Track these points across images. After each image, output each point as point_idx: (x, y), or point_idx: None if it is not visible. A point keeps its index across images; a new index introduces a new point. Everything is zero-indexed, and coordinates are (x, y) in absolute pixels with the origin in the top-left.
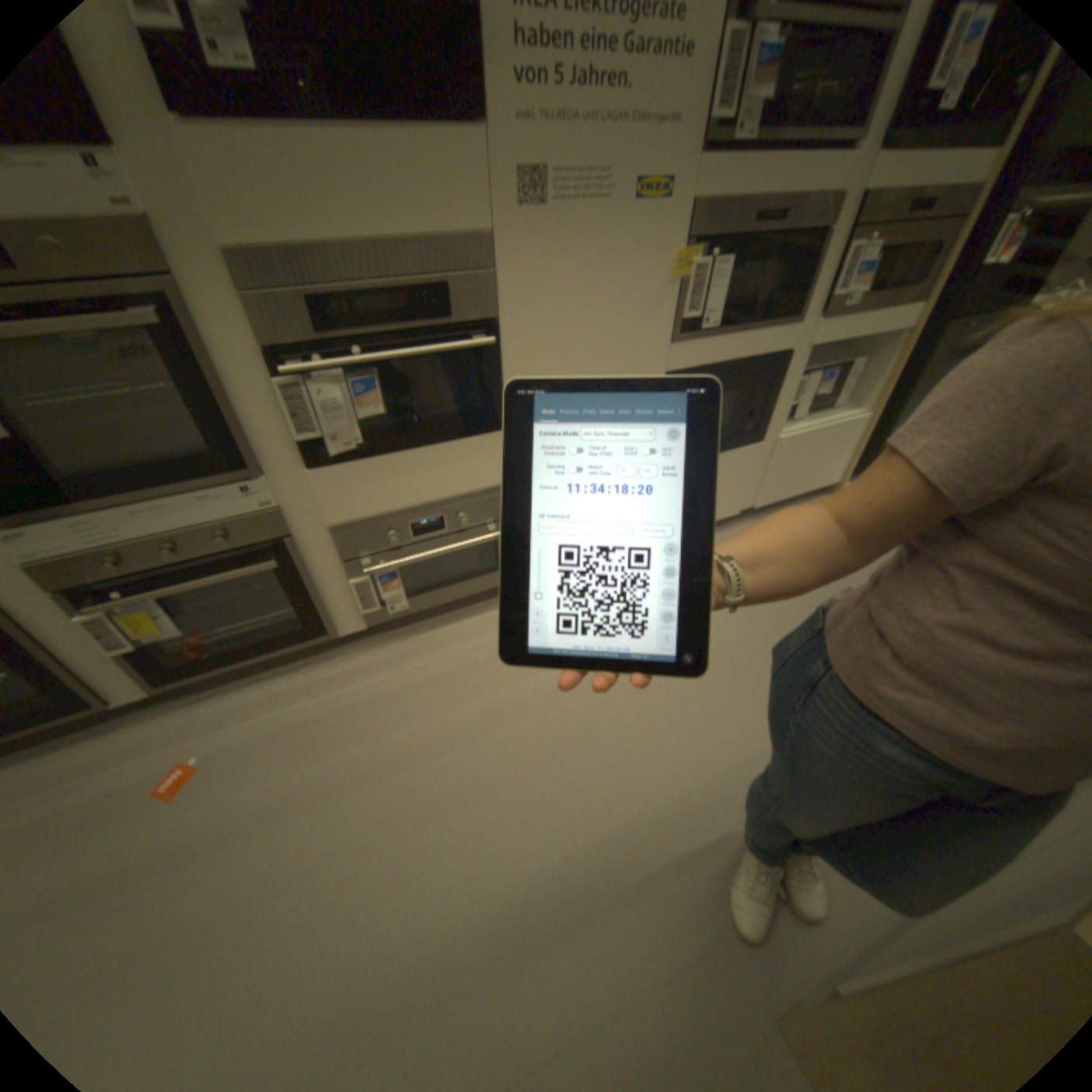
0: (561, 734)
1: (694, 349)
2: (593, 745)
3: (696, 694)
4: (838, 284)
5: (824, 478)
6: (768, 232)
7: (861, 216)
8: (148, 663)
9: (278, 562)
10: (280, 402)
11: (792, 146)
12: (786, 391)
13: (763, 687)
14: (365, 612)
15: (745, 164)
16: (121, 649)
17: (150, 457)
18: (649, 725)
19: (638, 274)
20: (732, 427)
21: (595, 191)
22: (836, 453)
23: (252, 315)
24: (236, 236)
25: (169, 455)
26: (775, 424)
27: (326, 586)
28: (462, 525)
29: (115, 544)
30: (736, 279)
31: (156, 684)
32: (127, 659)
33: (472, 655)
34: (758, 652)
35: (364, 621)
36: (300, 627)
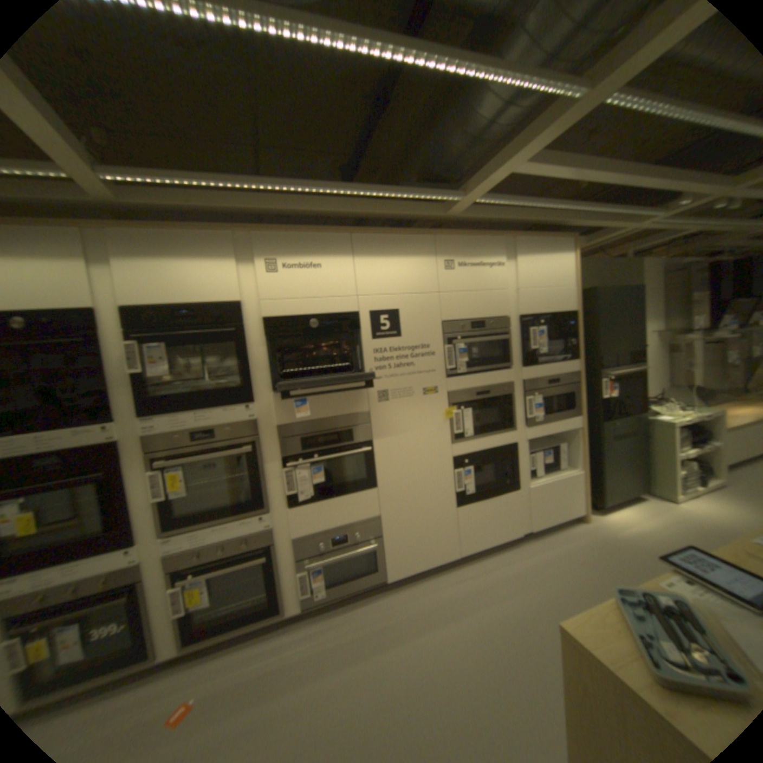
0: (417, 682)
1: (464, 446)
2: (438, 690)
3: (505, 654)
4: (528, 414)
5: (574, 513)
6: (485, 399)
7: (526, 389)
8: (187, 626)
9: (267, 559)
10: (284, 478)
11: (483, 371)
12: (523, 462)
13: (550, 649)
14: (302, 597)
15: (465, 379)
16: (180, 613)
17: (227, 505)
18: (474, 676)
19: (430, 419)
20: (498, 482)
21: (407, 394)
22: (573, 496)
23: (282, 446)
24: (283, 421)
25: (234, 504)
26: (524, 480)
27: (285, 578)
28: (357, 539)
29: (202, 547)
30: (476, 416)
31: (185, 644)
32: (178, 622)
33: (362, 632)
34: (545, 626)
35: (301, 605)
36: (265, 609)
